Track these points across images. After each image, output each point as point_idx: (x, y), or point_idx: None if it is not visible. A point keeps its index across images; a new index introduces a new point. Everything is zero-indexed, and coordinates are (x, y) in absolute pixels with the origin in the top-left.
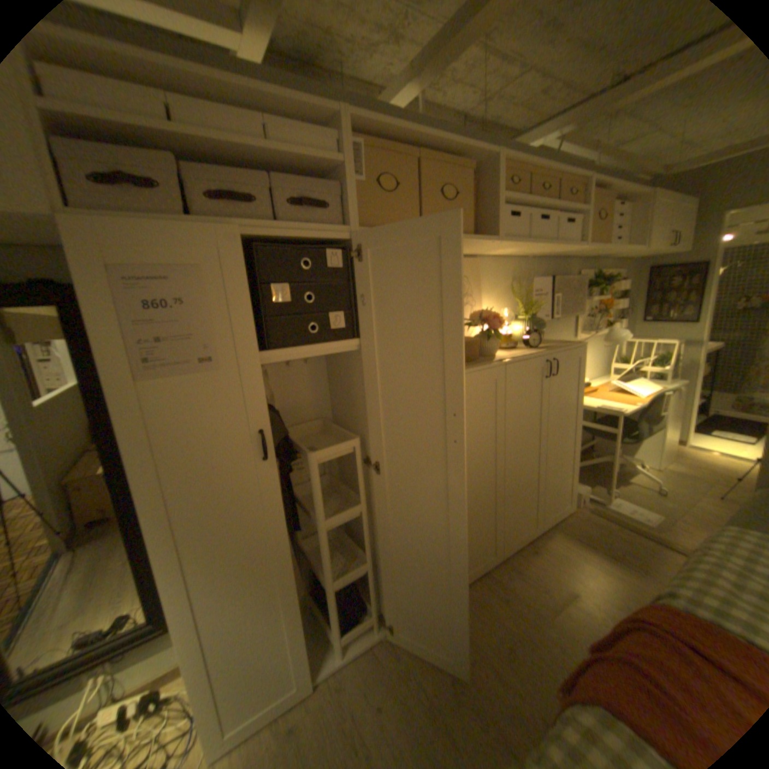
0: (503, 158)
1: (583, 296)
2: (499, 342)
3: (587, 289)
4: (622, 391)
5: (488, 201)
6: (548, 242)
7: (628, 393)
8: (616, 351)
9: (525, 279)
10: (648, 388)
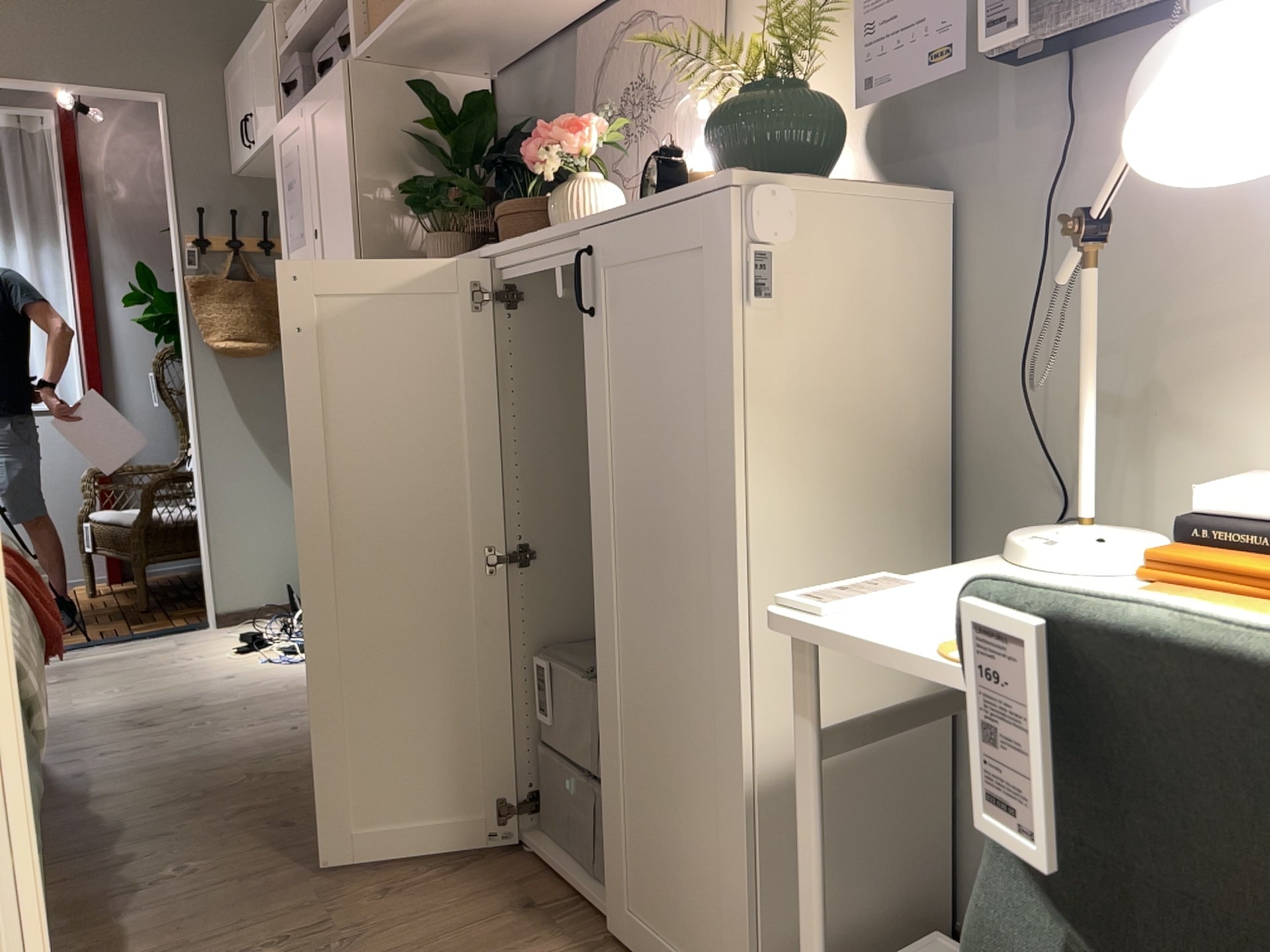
0: None
1: None
2: (567, 204)
3: None
4: None
5: None
6: None
7: None
8: None
9: None
10: None
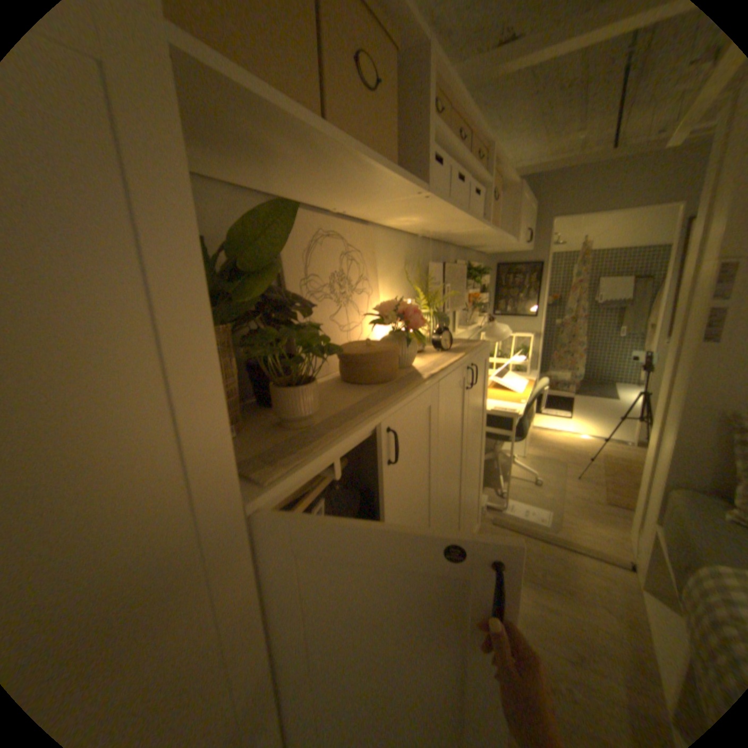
0: (429, 57)
1: (459, 287)
2: (416, 345)
3: (462, 281)
4: (498, 386)
5: (410, 124)
6: (468, 211)
7: (505, 388)
8: None
9: (416, 263)
10: (519, 381)
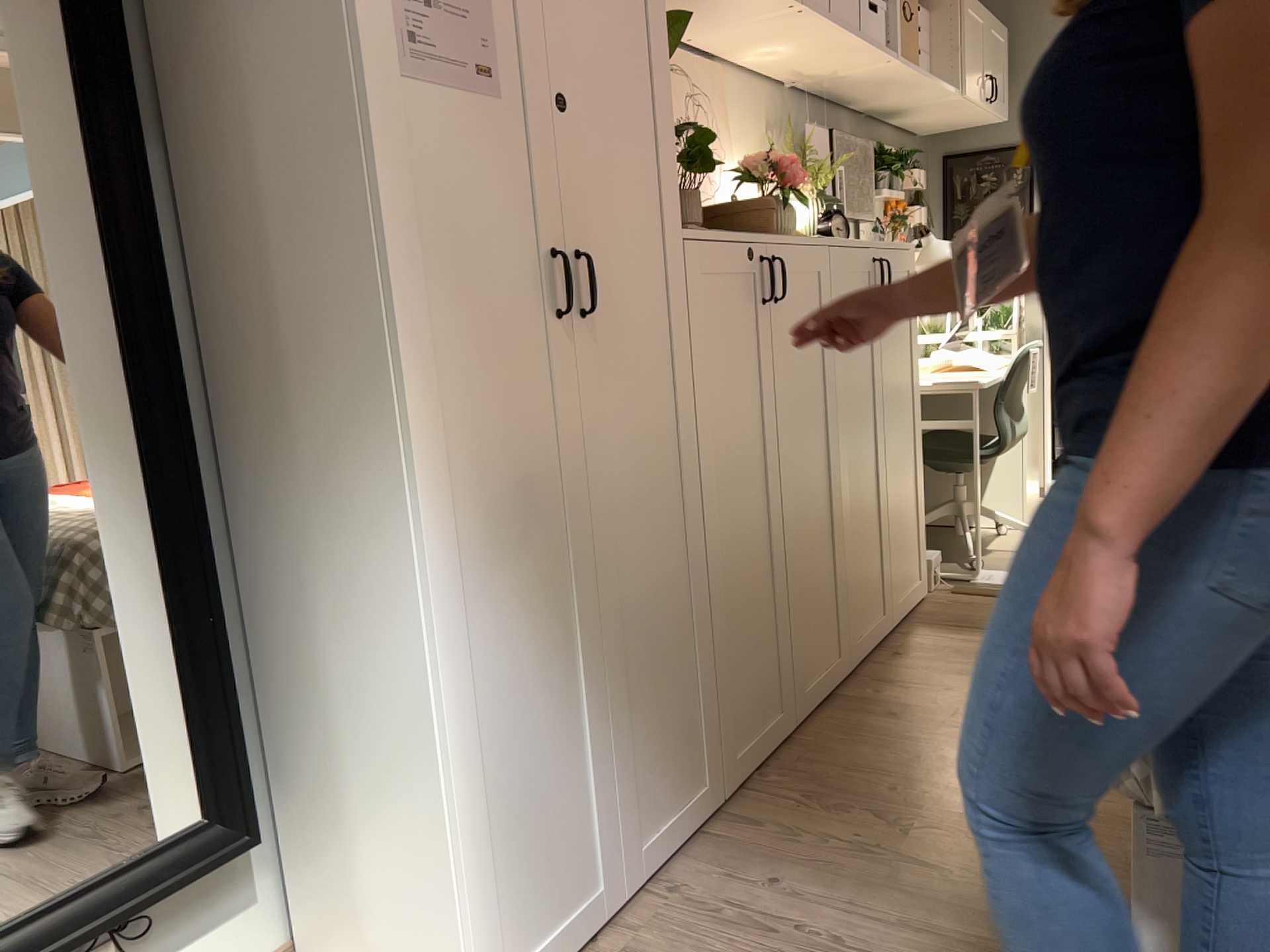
0: None
1: (864, 188)
2: (796, 217)
3: (868, 175)
4: (953, 369)
5: None
6: (856, 34)
7: (965, 368)
8: None
9: (784, 131)
10: (993, 359)
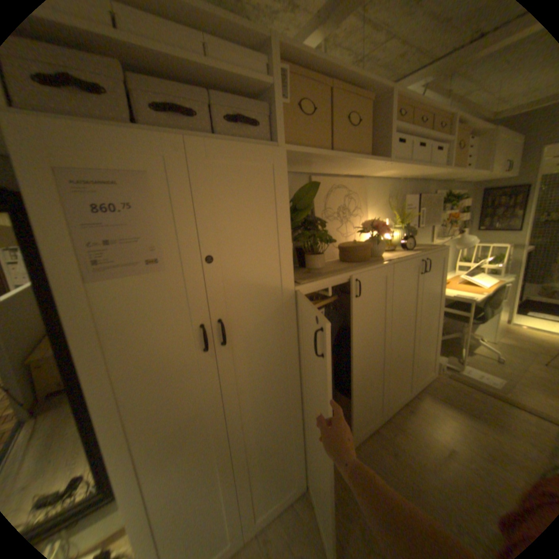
0: (394, 93)
1: (438, 210)
2: (385, 245)
3: (441, 205)
4: (468, 283)
5: (381, 129)
6: (425, 164)
7: (473, 285)
8: (460, 253)
9: (398, 196)
10: (489, 280)
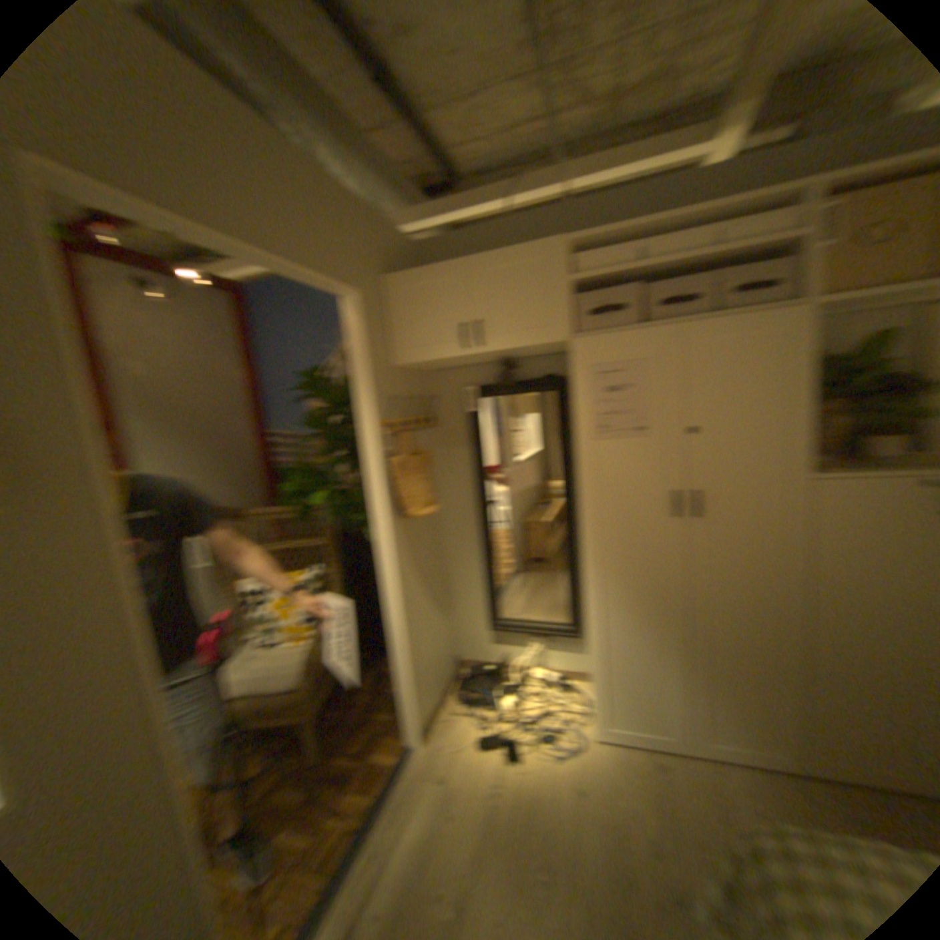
0: None
1: None
2: None
3: None
4: None
5: None
6: None
7: None
8: None
9: None
10: None
